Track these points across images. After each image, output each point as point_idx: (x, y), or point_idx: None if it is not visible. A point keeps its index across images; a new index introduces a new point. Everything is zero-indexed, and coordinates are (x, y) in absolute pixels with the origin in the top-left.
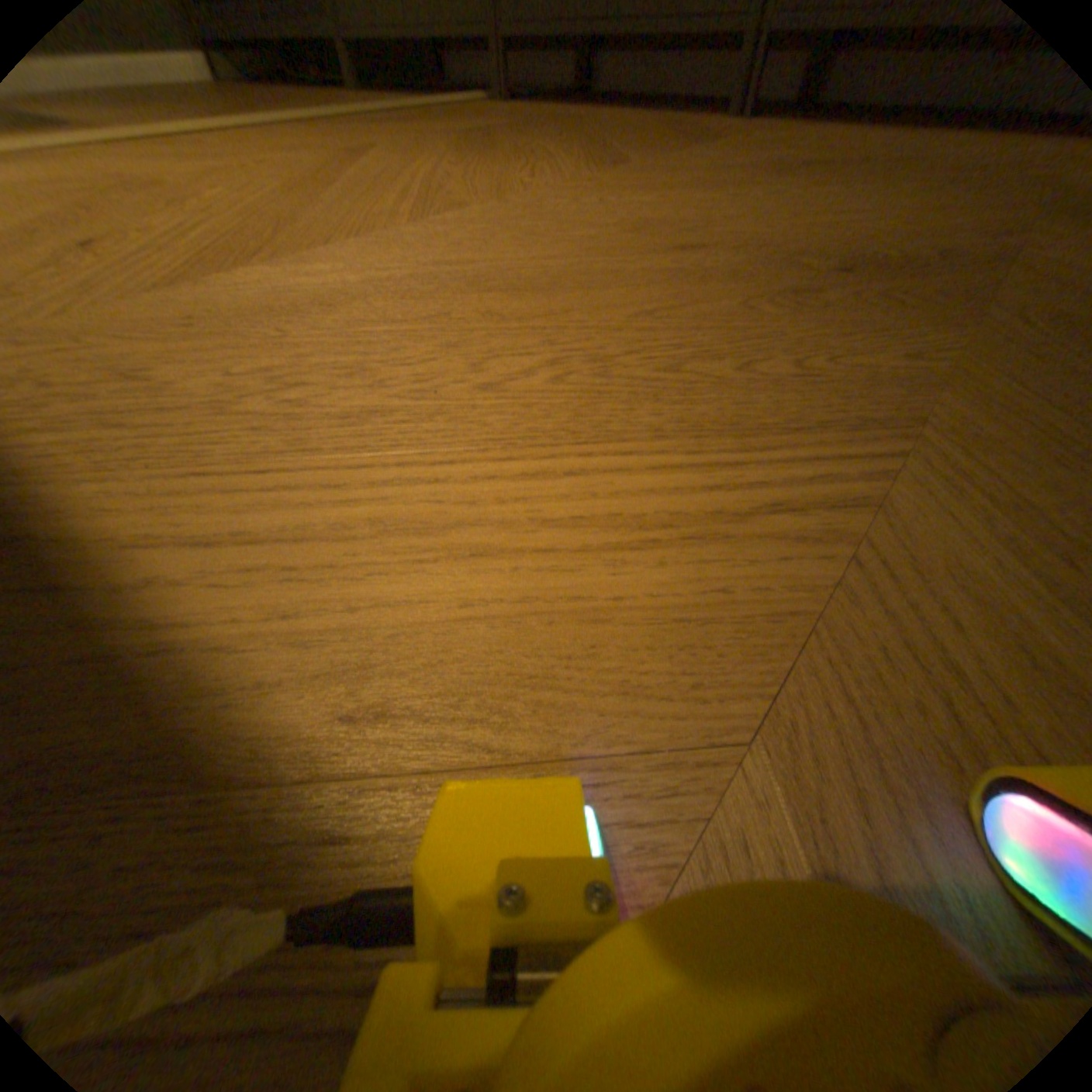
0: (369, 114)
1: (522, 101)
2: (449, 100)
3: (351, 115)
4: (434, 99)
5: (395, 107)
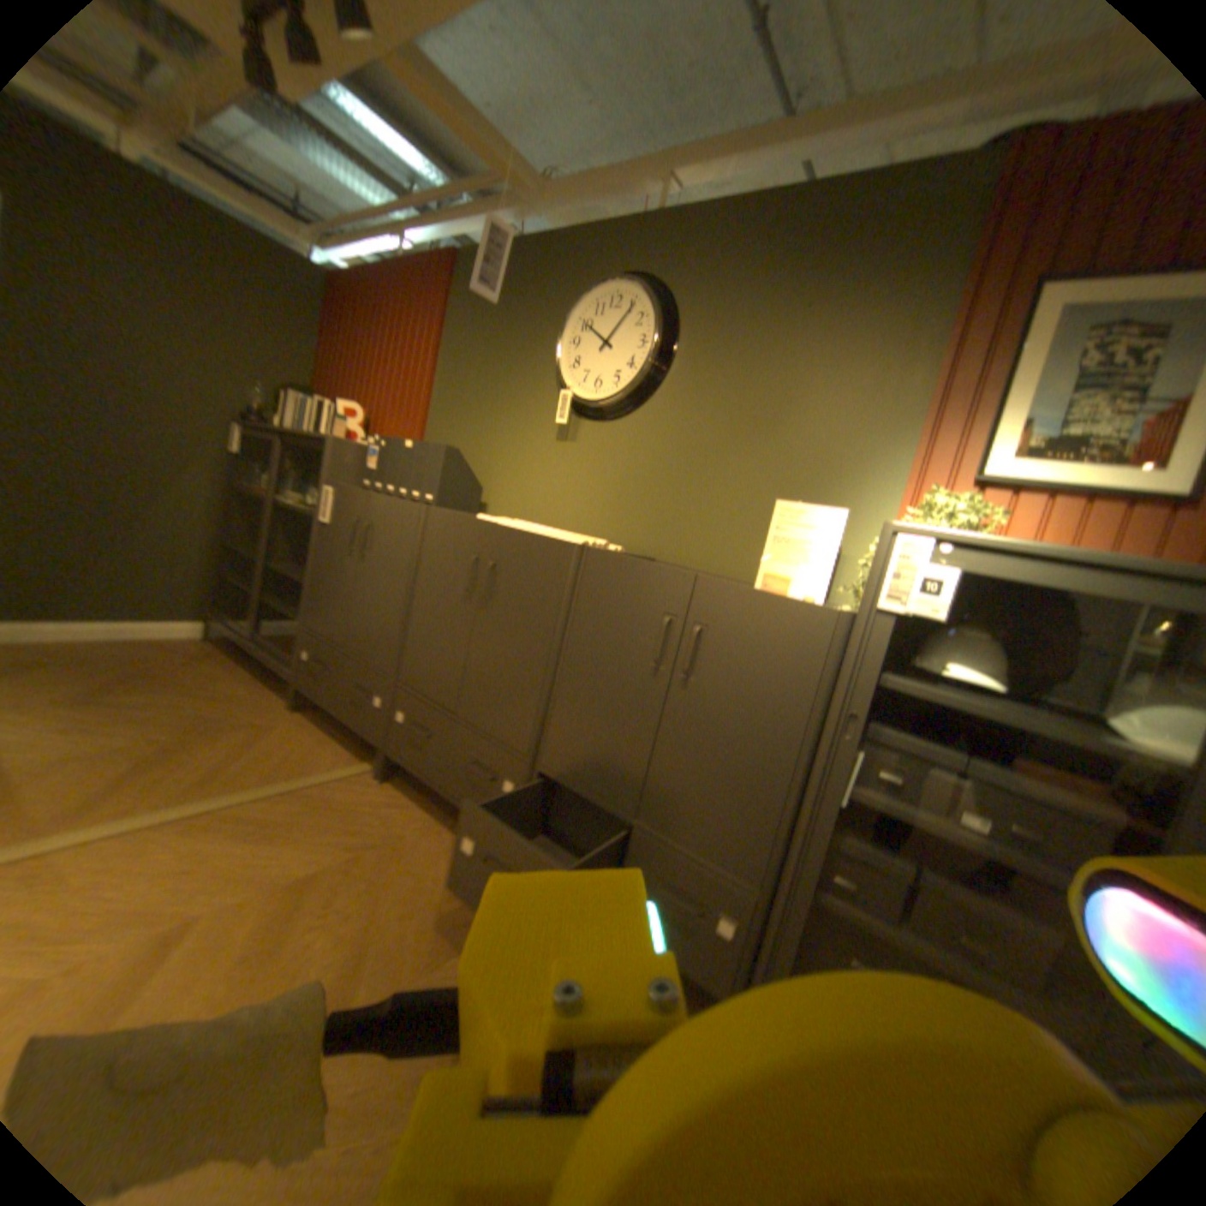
0: (255, 805)
1: (393, 784)
2: (337, 778)
3: (238, 807)
4: (324, 779)
5: (284, 792)
